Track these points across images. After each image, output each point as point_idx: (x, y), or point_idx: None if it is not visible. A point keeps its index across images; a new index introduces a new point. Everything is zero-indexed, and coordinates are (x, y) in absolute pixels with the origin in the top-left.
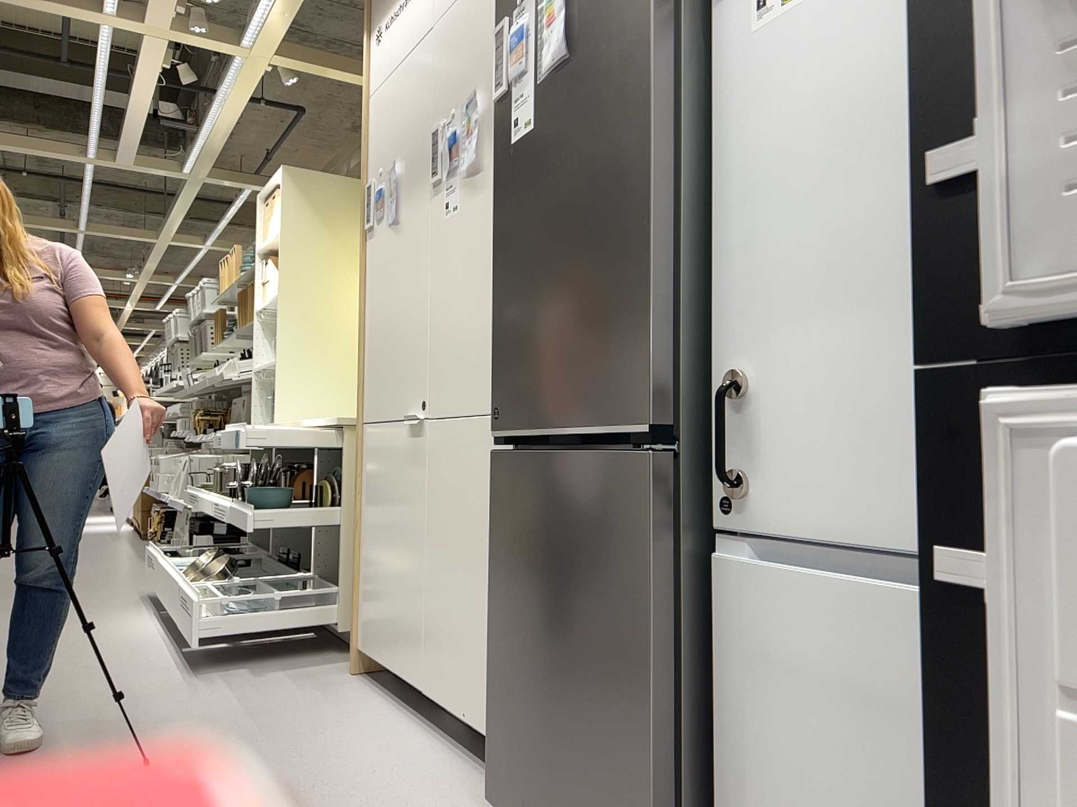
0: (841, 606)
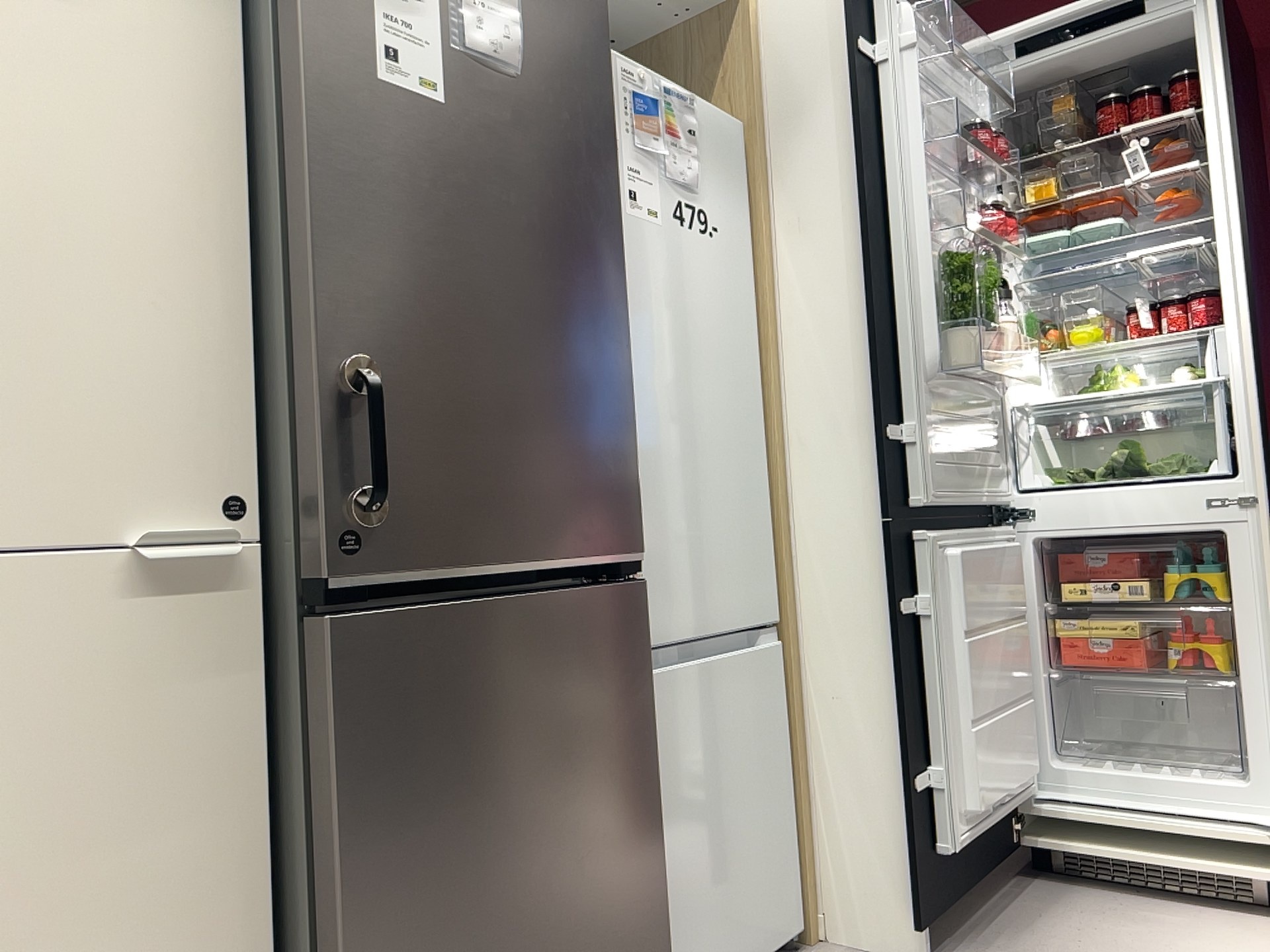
0: (705, 676)
